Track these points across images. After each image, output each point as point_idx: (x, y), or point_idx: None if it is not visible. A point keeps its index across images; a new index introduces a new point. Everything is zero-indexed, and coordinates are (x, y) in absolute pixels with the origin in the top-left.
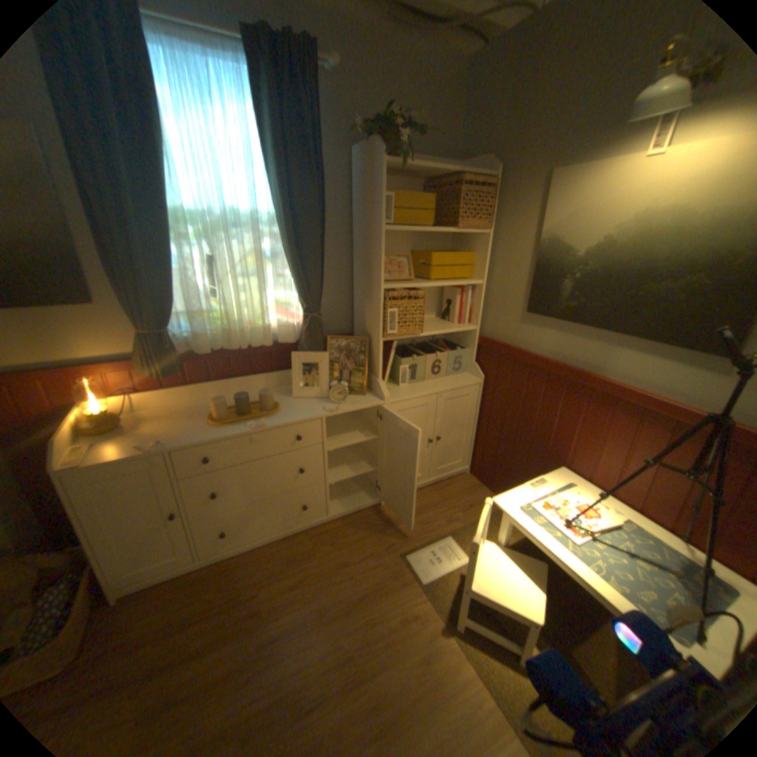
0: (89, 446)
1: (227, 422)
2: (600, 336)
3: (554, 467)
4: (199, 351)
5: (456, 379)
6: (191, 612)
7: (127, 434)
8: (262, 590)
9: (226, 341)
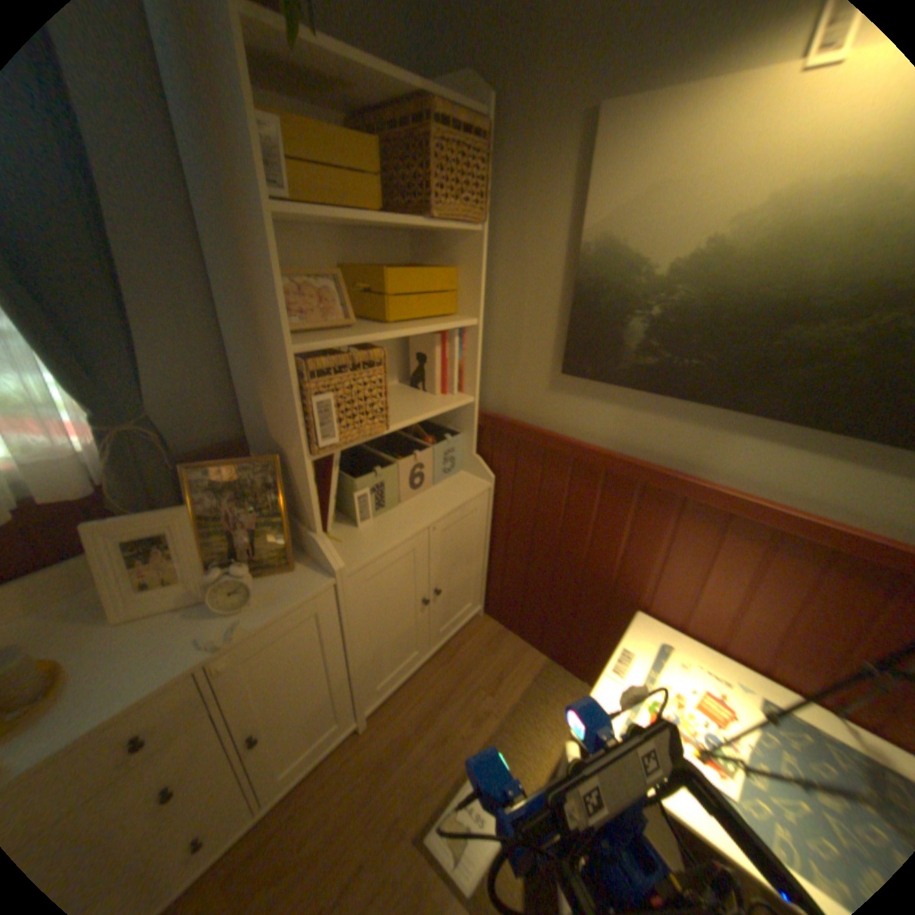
0: None
1: None
2: (697, 414)
3: (622, 609)
4: None
5: (451, 488)
6: None
7: None
8: None
9: None
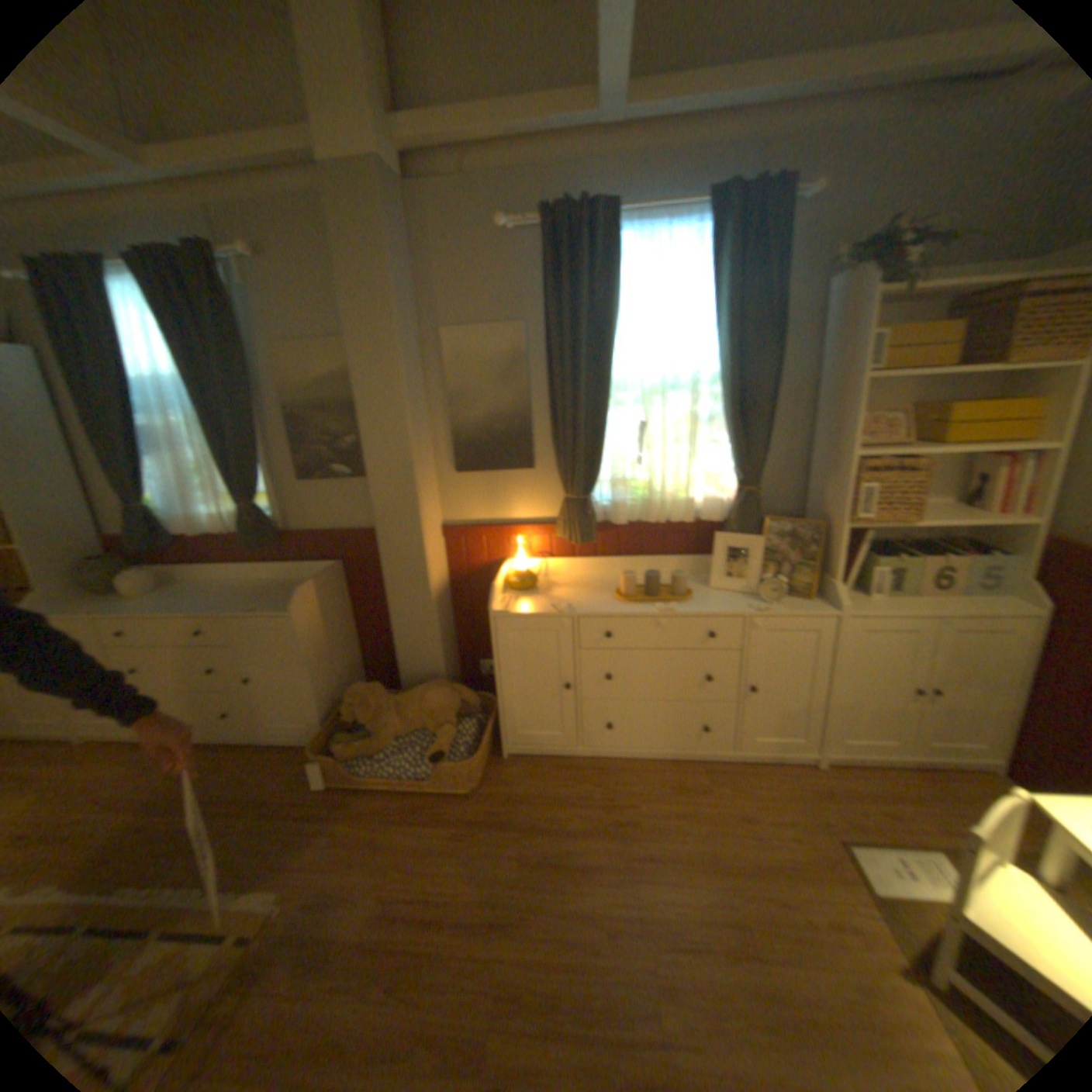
0: (514, 598)
1: (634, 600)
2: None
3: None
4: (616, 521)
5: (987, 604)
6: (570, 796)
7: (542, 594)
8: (644, 806)
9: (643, 514)
